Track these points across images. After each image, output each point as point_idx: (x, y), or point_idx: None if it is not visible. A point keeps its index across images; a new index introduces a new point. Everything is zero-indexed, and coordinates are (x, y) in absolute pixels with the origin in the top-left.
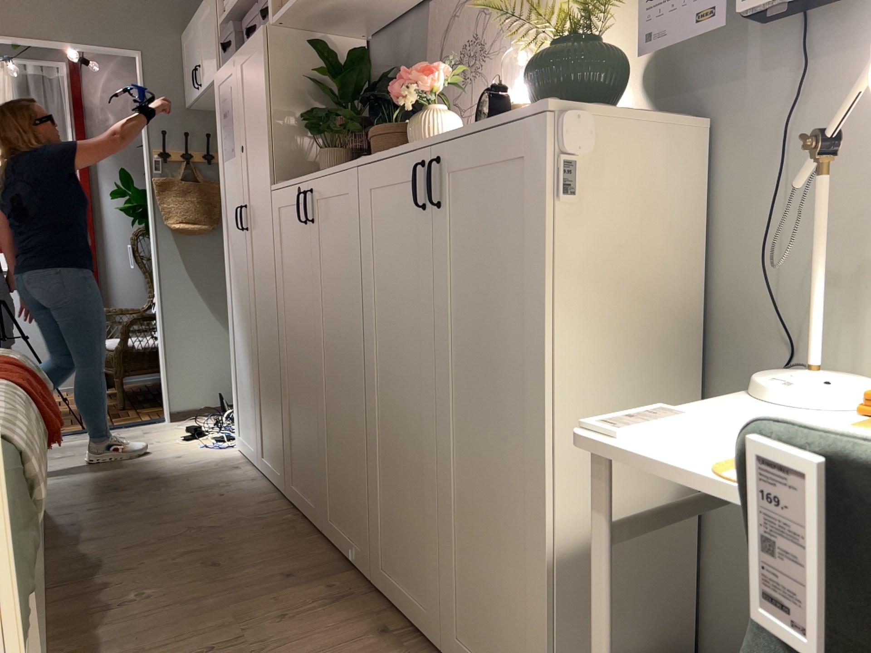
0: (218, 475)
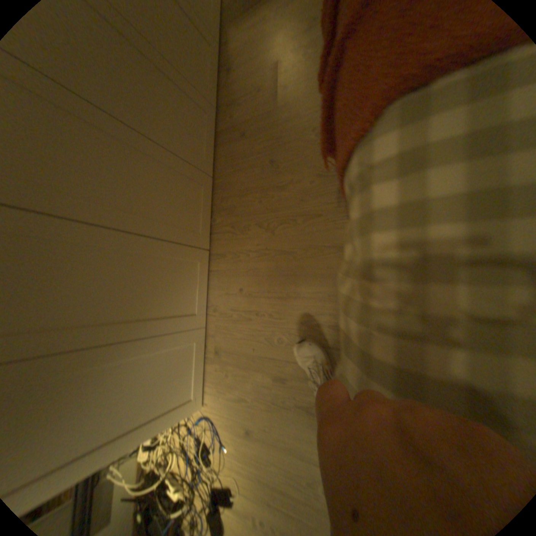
0: (231, 344)
